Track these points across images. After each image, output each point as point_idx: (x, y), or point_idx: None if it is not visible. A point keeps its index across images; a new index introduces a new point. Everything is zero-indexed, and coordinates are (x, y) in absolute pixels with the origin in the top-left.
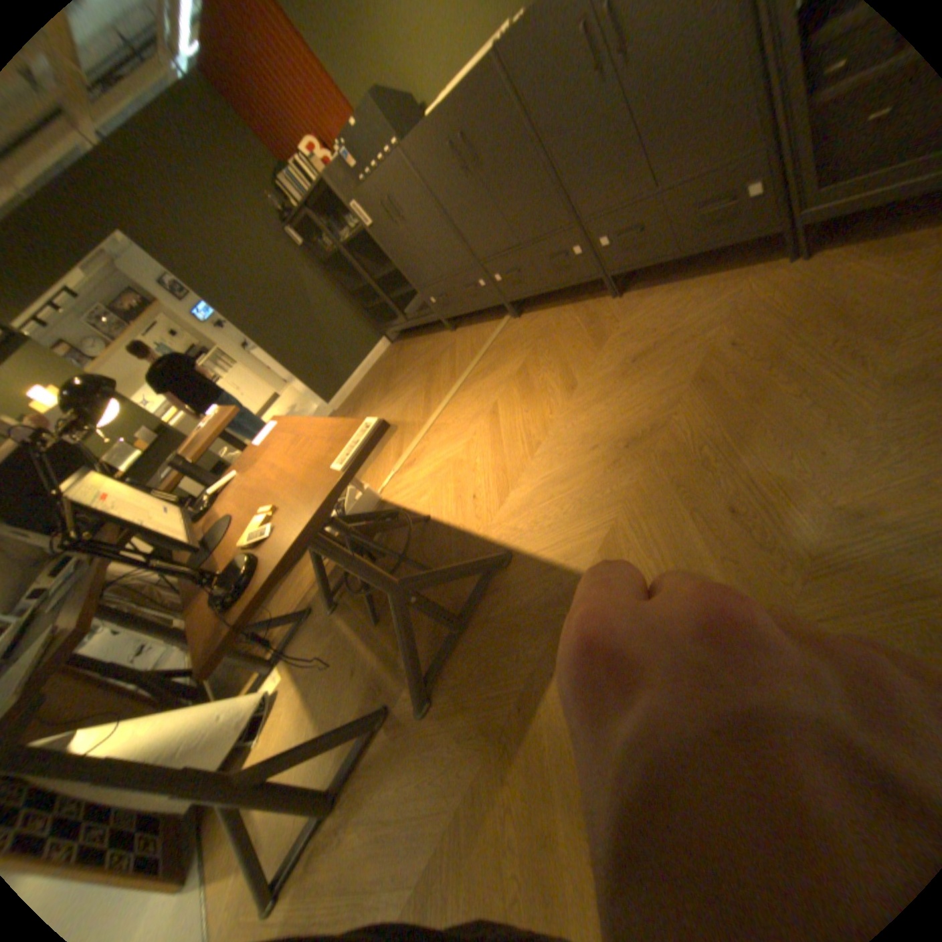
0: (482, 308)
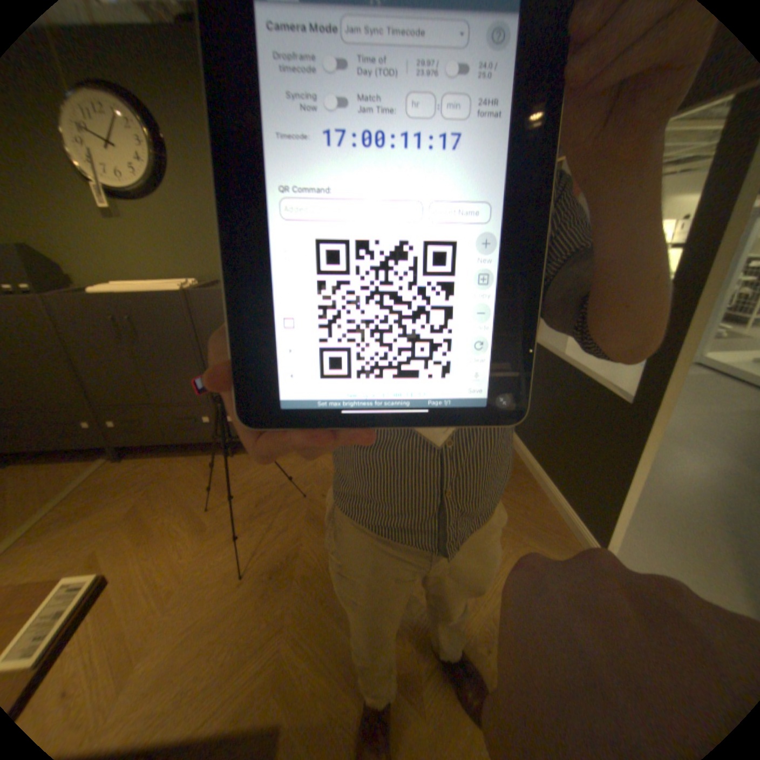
0: (71, 447)
